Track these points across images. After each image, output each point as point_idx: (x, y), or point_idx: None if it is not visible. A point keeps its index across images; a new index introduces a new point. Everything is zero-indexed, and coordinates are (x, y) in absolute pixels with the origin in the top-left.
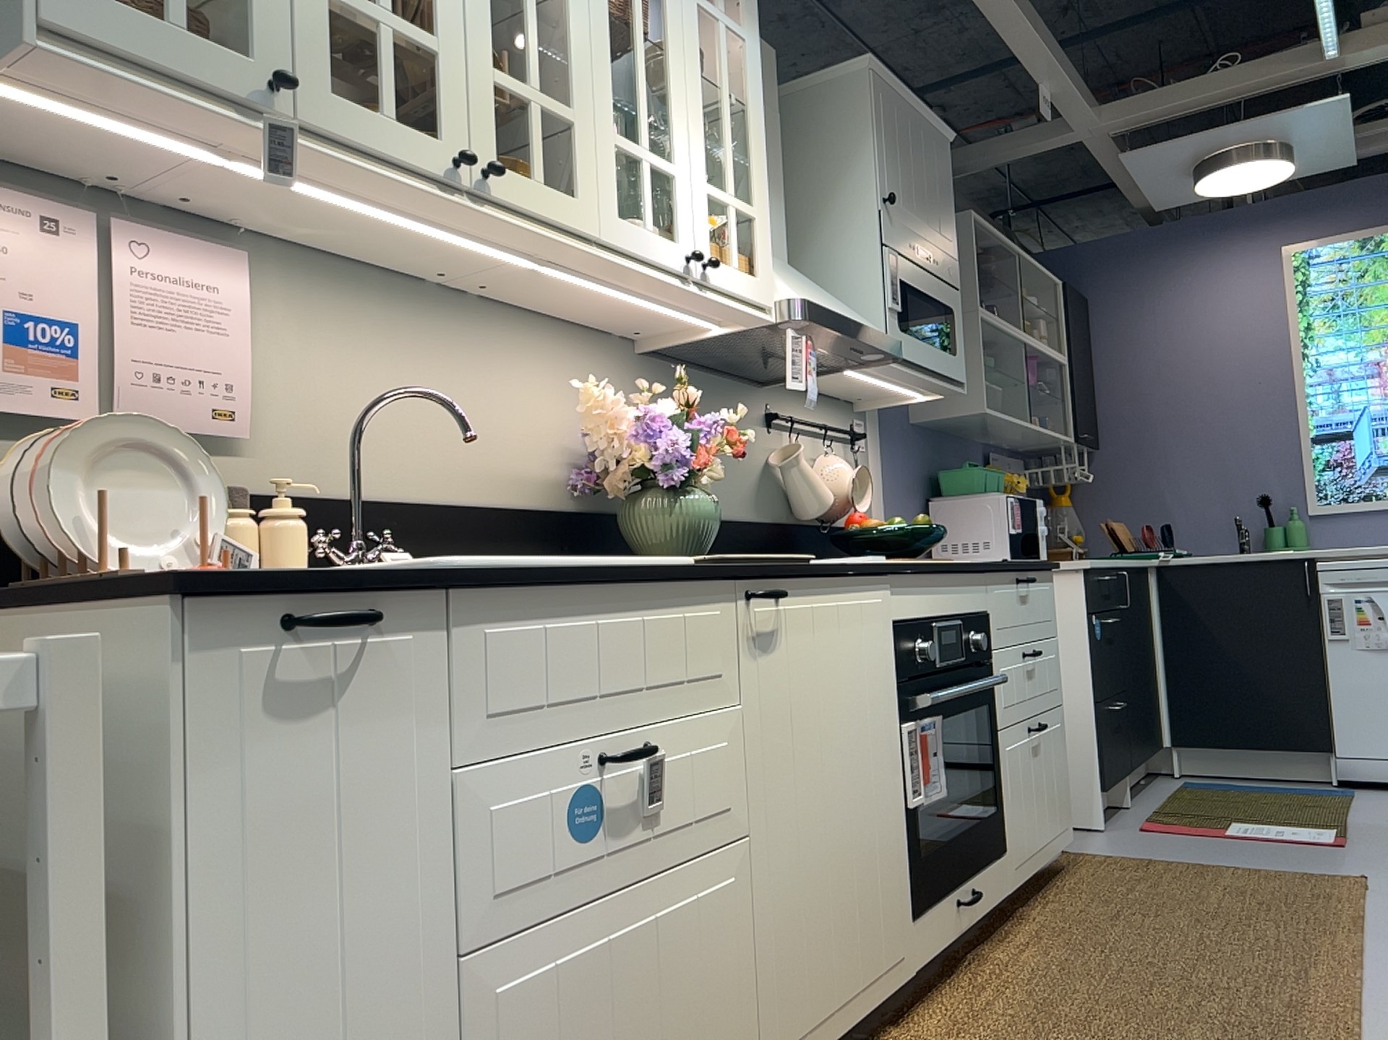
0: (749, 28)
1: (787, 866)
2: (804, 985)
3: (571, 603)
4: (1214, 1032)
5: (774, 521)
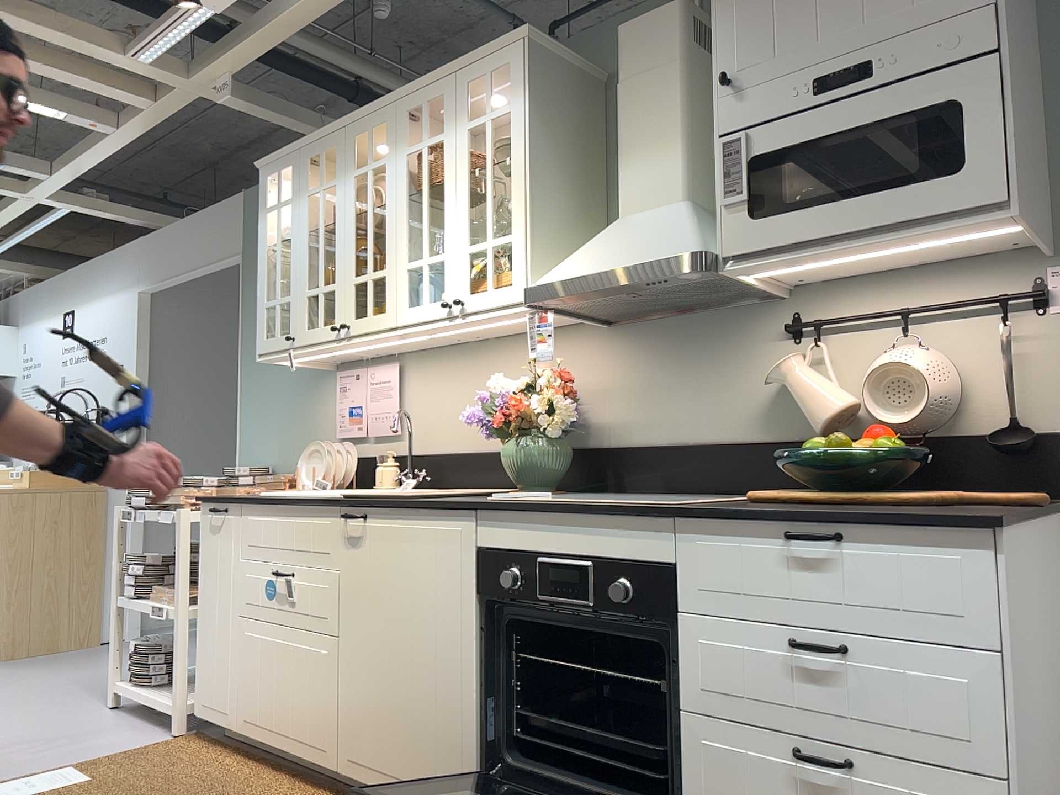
0: (511, 100)
1: (357, 667)
2: (364, 739)
3: (272, 511)
4: None
5: (791, 438)
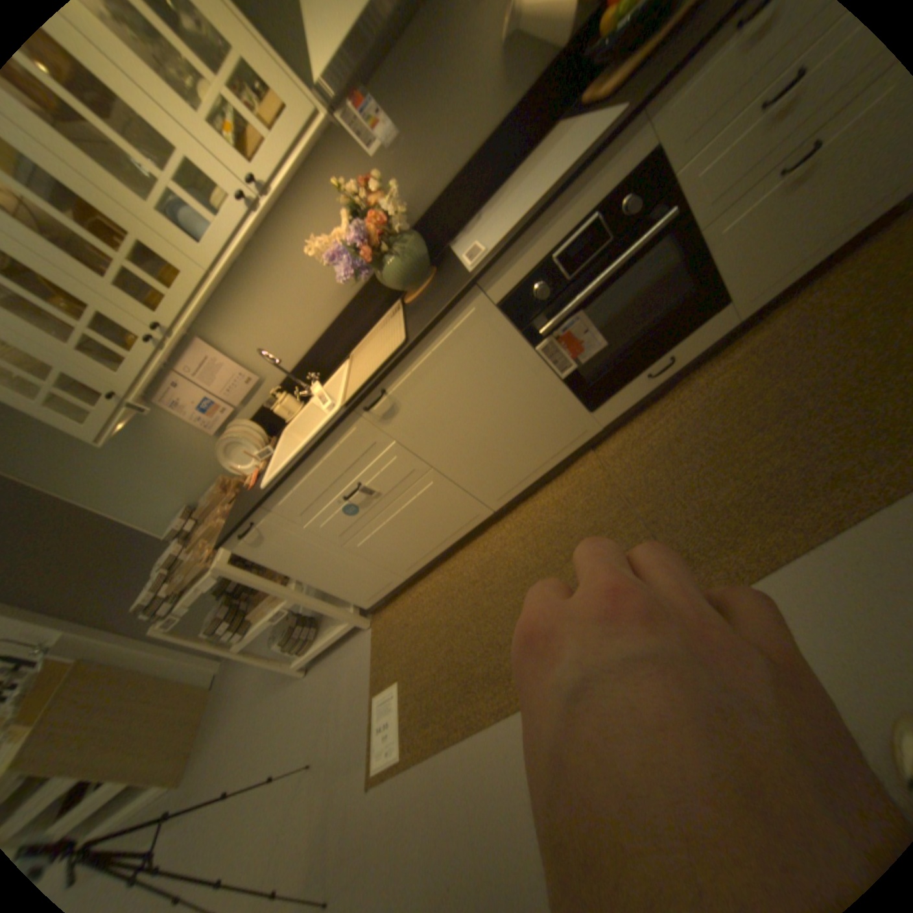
0: None
1: (464, 460)
2: (501, 479)
3: (297, 478)
4: (740, 493)
5: (535, 78)
